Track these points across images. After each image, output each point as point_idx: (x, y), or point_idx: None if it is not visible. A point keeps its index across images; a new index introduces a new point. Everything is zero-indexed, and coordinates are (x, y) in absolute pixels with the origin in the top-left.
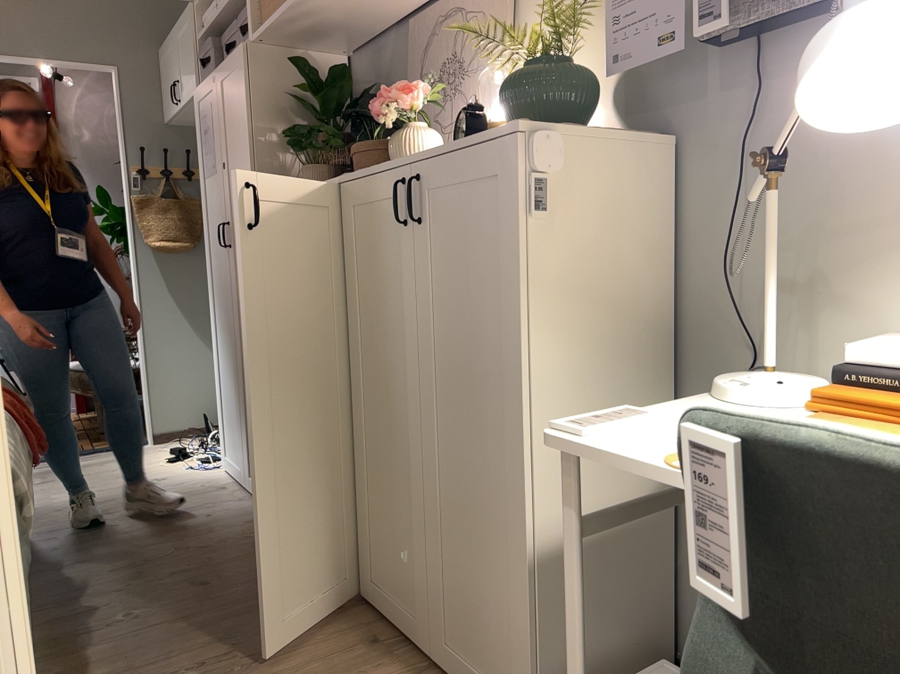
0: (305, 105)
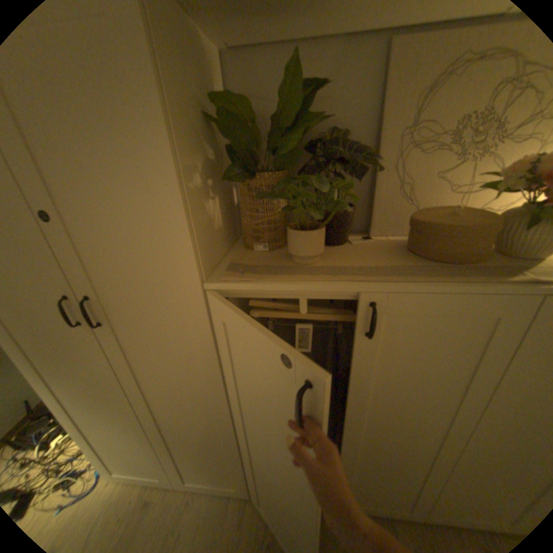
0: (219, 123)
